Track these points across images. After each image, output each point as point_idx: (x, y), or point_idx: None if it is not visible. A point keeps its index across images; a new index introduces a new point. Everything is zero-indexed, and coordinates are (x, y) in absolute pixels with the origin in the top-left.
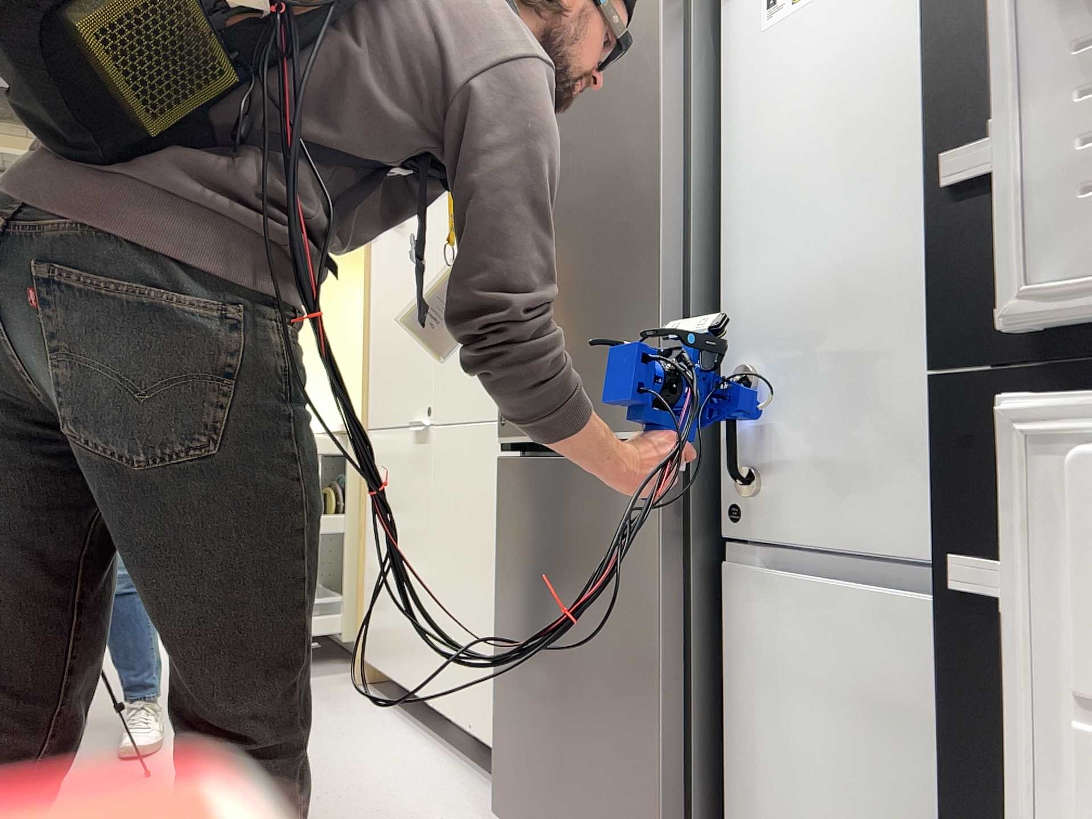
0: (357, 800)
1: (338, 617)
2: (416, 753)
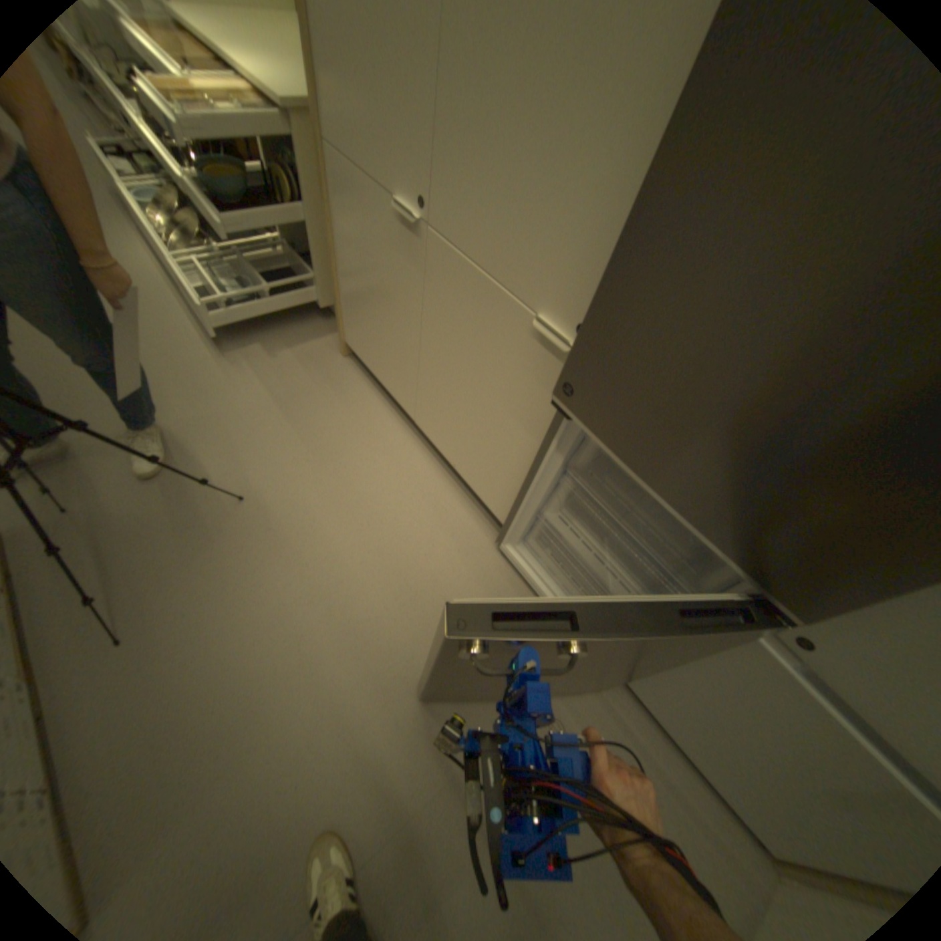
0: (391, 517)
1: (311, 284)
2: (411, 454)
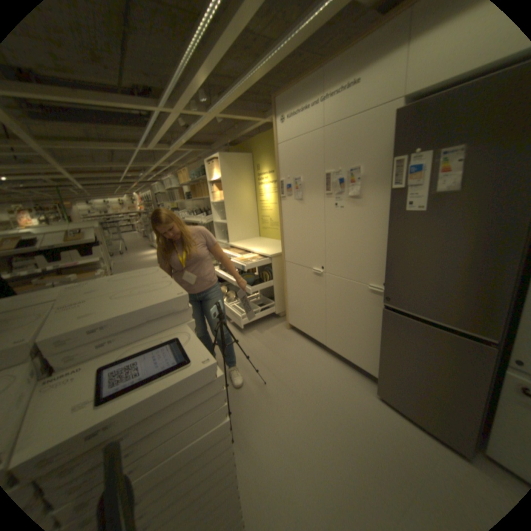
0: (328, 386)
1: (272, 306)
2: (328, 361)
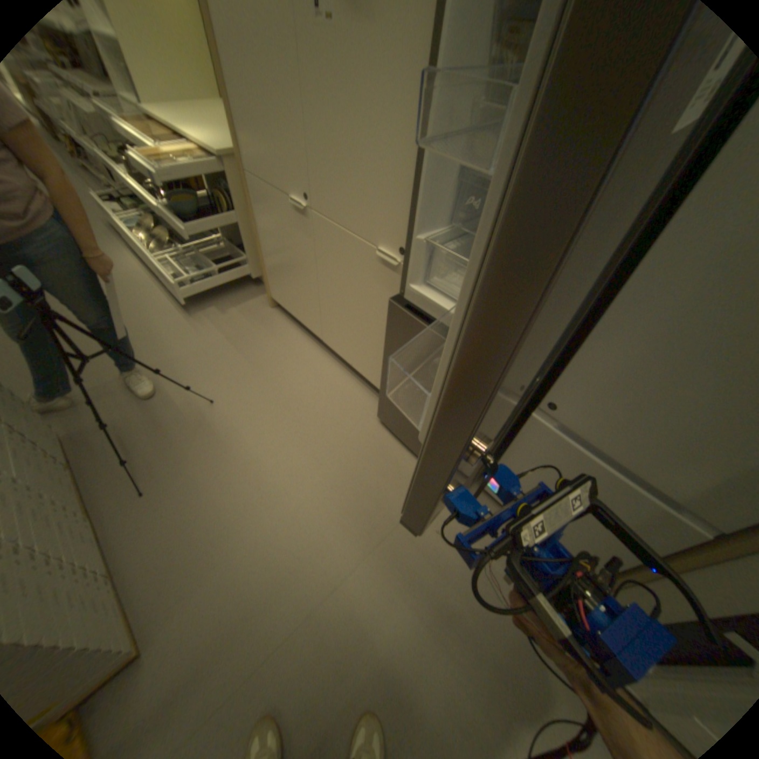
0: (313, 403)
1: (245, 264)
2: (323, 363)
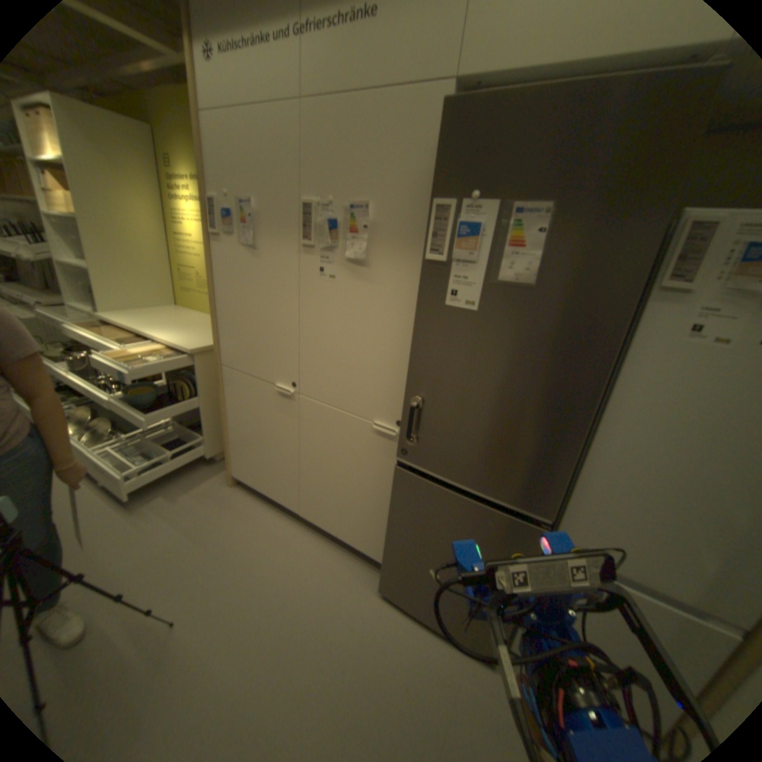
0: (300, 593)
1: (199, 444)
2: (300, 540)
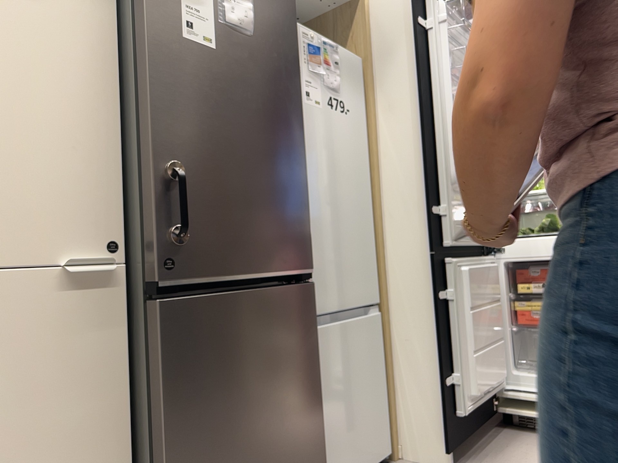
0: None
1: None
2: None
